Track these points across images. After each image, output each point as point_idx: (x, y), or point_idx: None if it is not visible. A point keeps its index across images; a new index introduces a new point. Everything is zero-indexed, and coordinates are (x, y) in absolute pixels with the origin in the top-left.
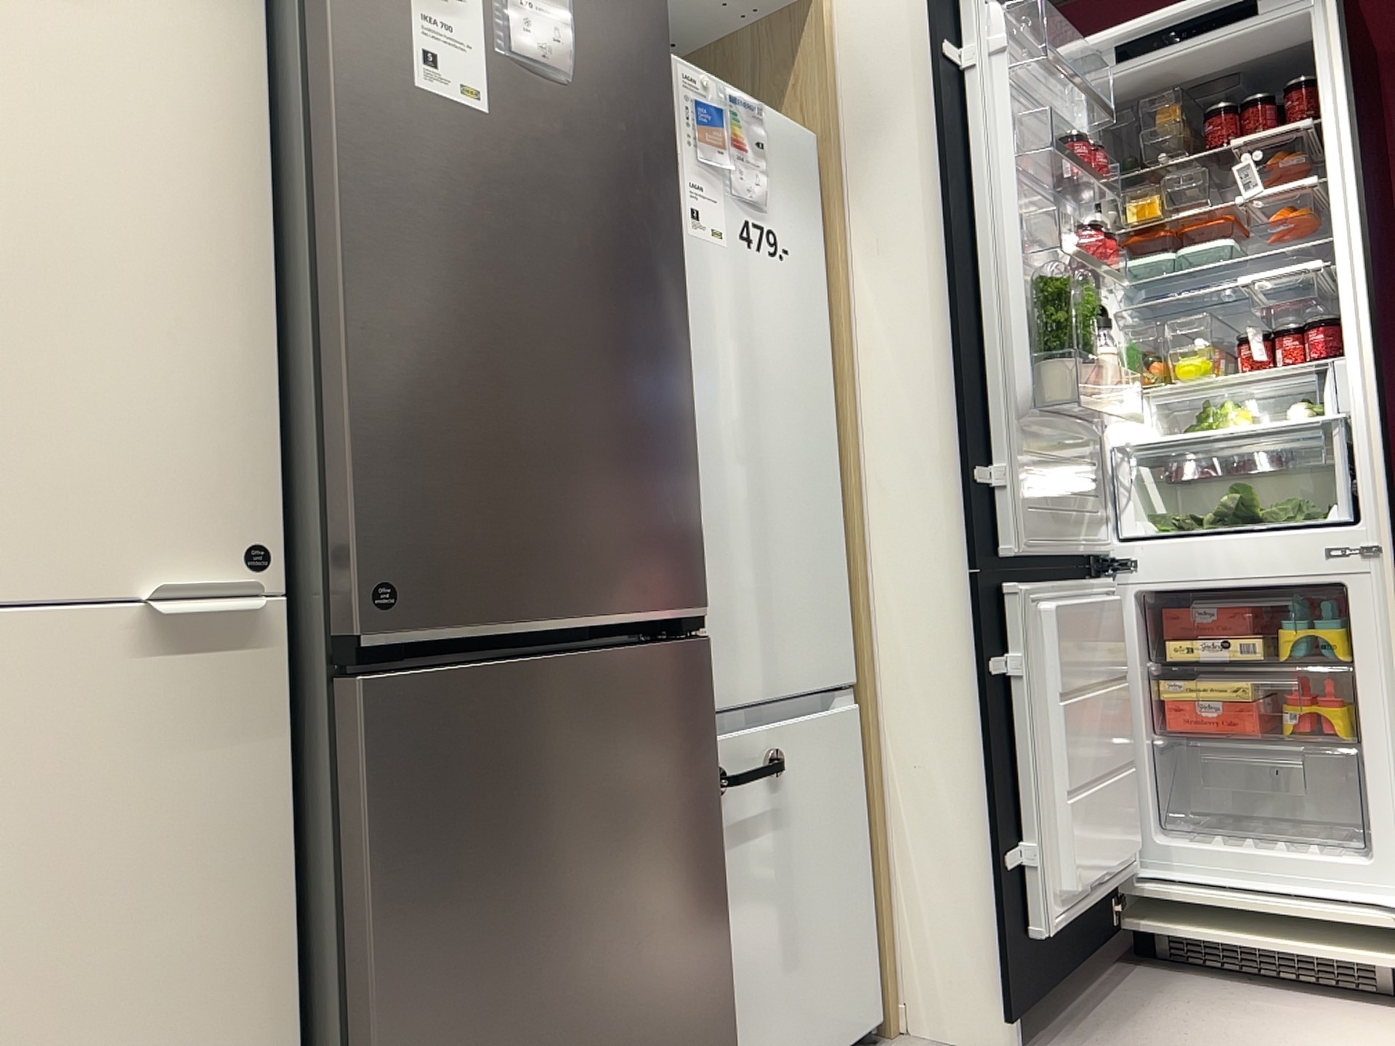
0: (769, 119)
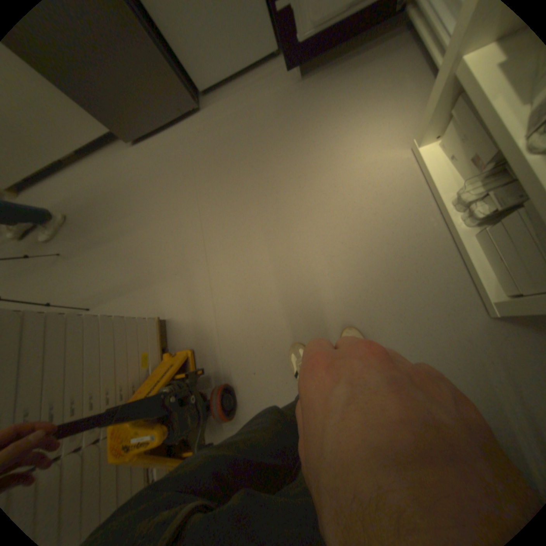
0: None
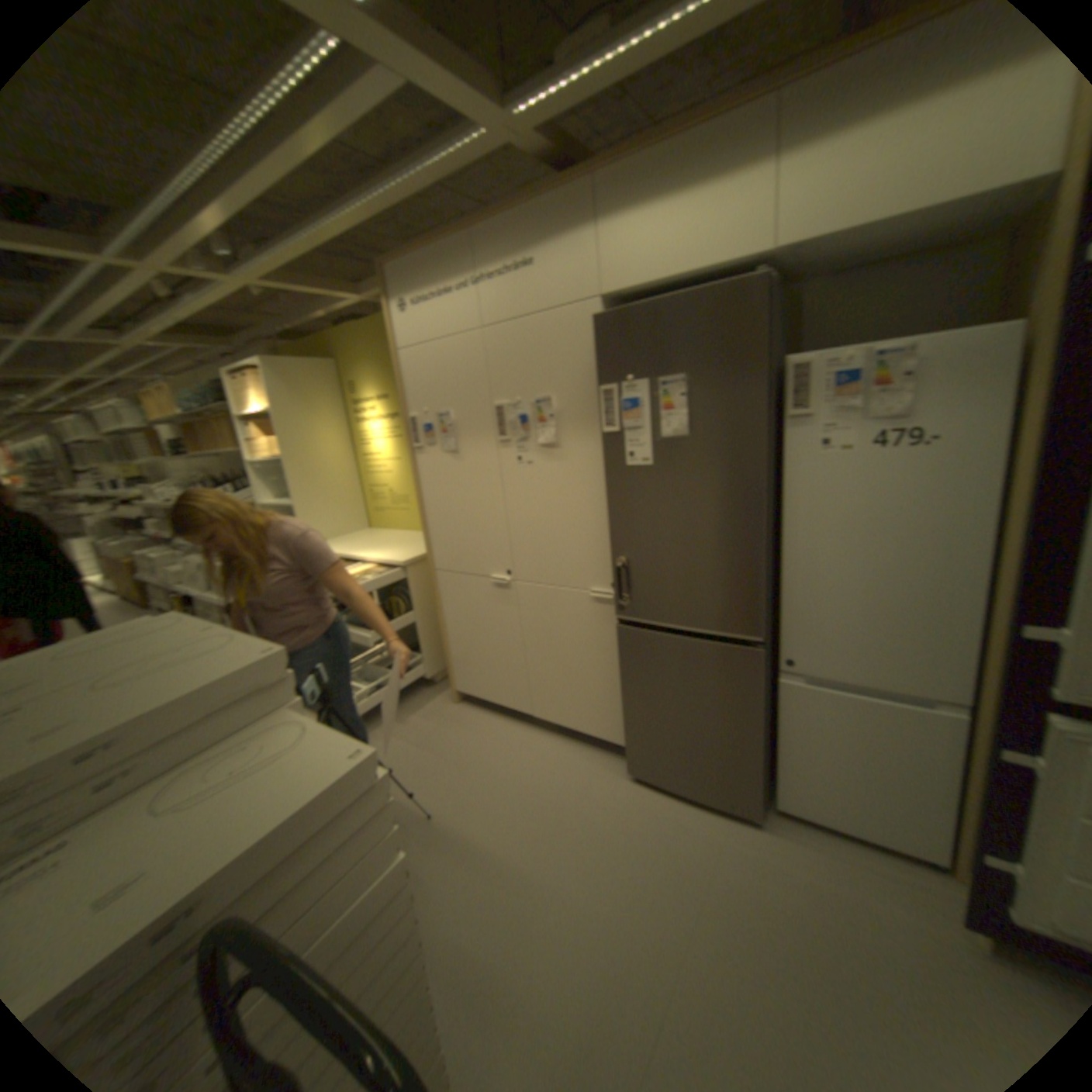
0: (929, 346)
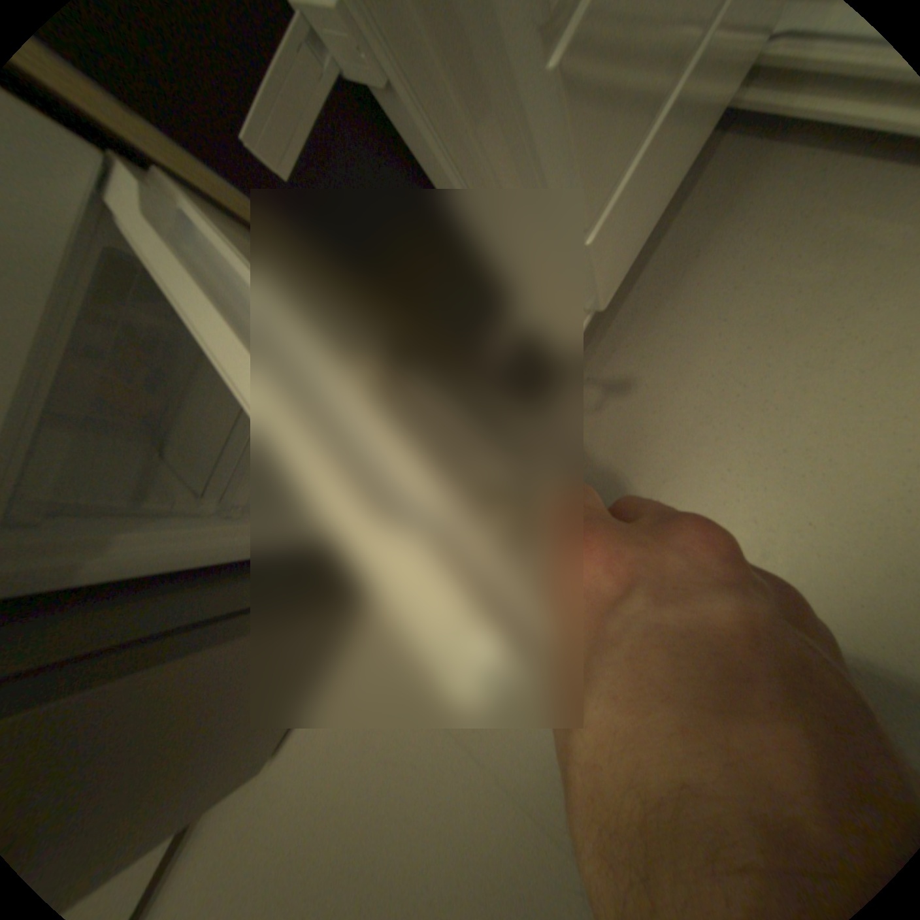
0: None
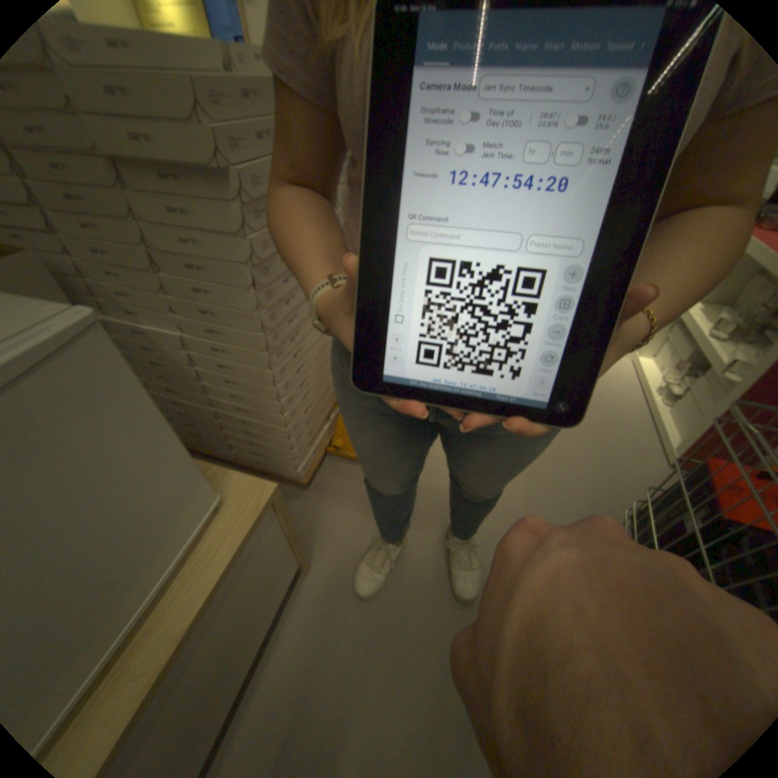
0: None
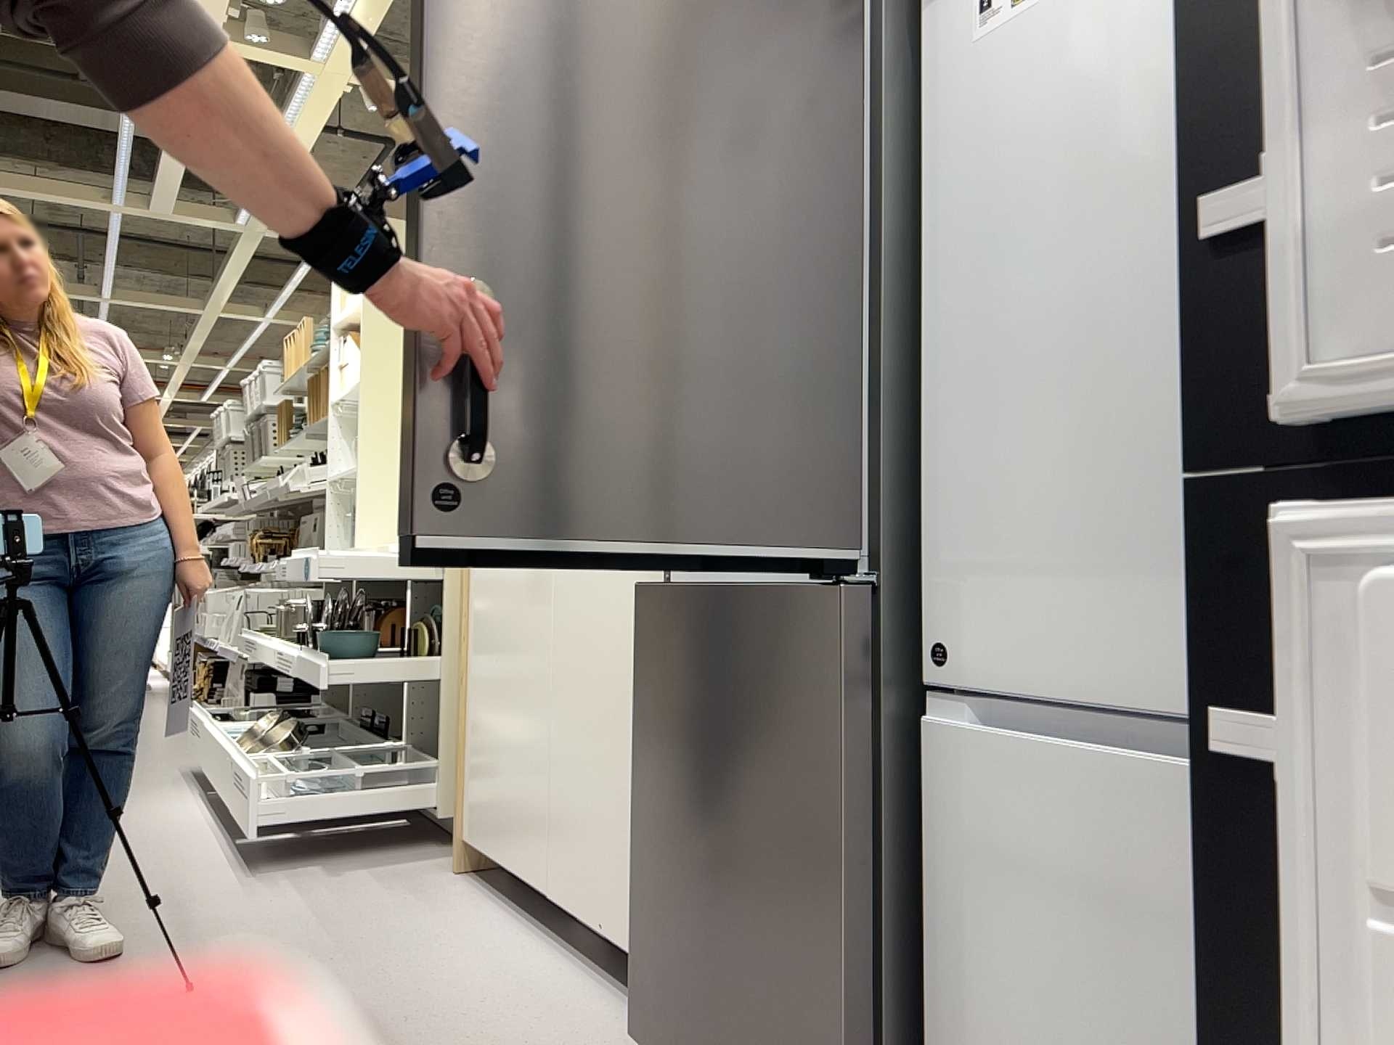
0: None
